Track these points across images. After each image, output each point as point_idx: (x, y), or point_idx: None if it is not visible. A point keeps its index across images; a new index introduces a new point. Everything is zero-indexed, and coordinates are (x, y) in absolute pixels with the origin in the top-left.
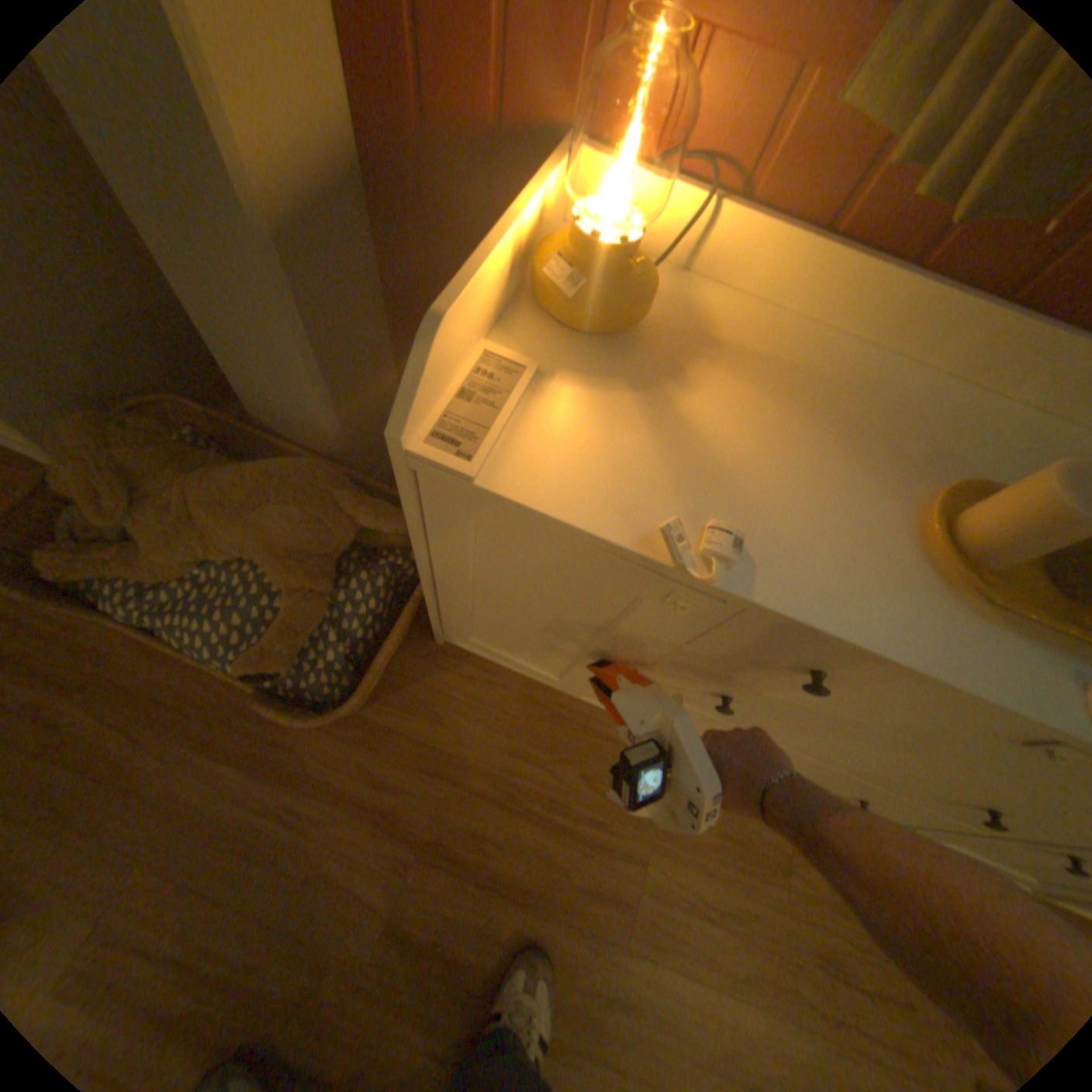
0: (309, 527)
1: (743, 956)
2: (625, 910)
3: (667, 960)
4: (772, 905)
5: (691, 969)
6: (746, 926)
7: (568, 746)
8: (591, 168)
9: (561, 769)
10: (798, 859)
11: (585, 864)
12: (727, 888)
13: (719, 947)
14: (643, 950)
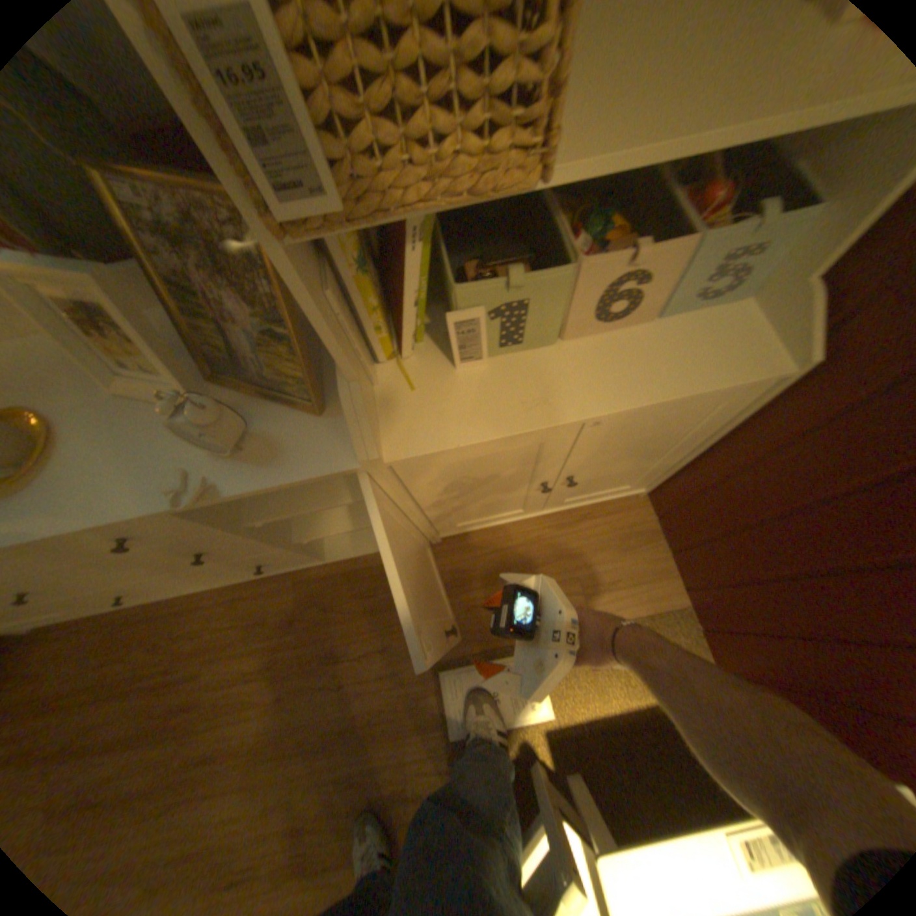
0: None
1: (270, 689)
2: (189, 712)
3: (222, 722)
4: (283, 649)
5: (238, 717)
6: (268, 671)
7: (129, 641)
8: None
9: (128, 658)
10: (295, 612)
11: (157, 702)
12: (252, 658)
13: (254, 694)
14: (205, 726)
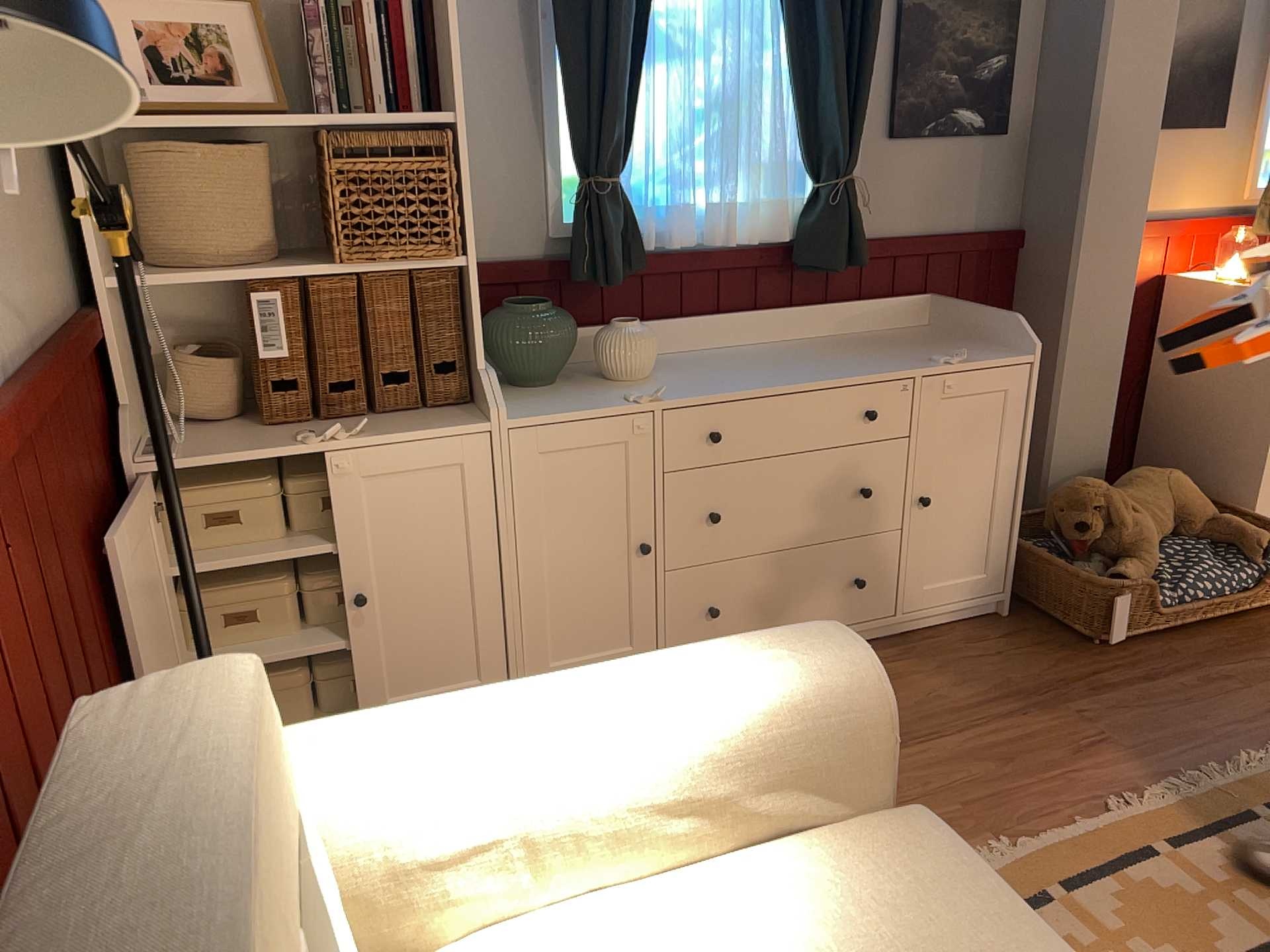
0: (1188, 477)
1: None
2: None
3: None
4: None
5: None
6: None
7: None
8: (1183, 279)
9: None
10: None
11: None
12: None
13: None
14: None
